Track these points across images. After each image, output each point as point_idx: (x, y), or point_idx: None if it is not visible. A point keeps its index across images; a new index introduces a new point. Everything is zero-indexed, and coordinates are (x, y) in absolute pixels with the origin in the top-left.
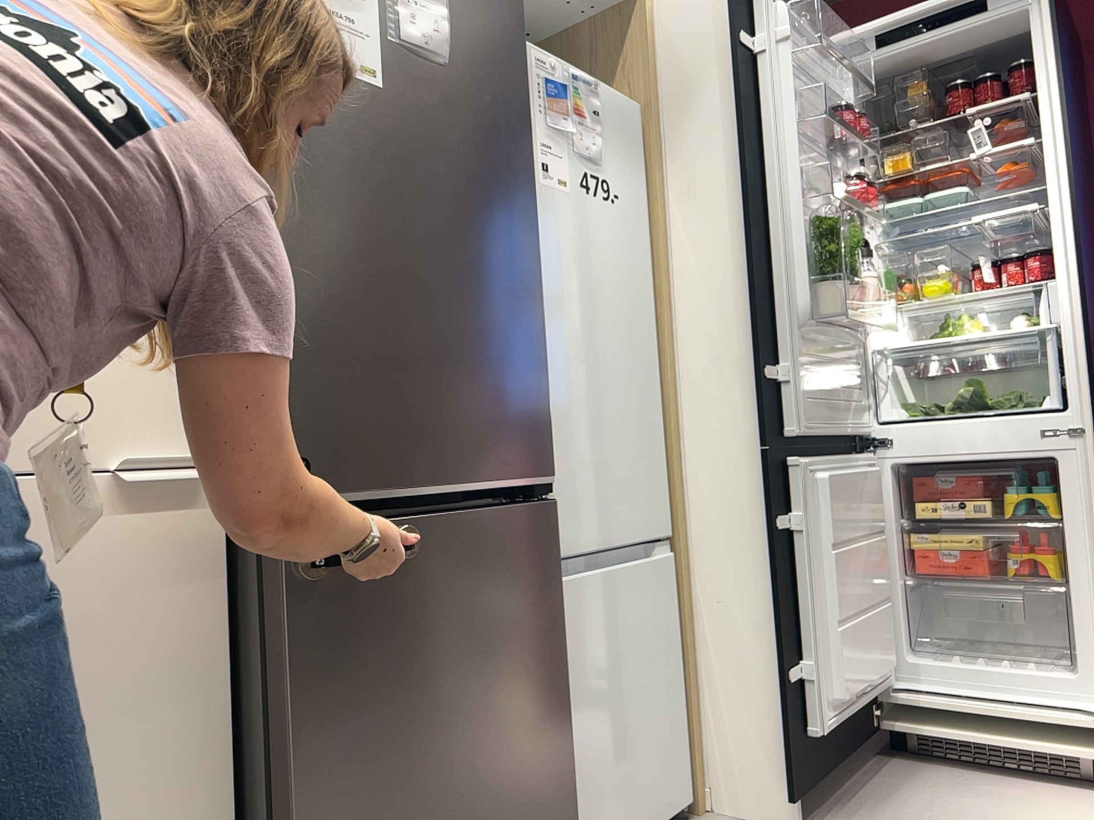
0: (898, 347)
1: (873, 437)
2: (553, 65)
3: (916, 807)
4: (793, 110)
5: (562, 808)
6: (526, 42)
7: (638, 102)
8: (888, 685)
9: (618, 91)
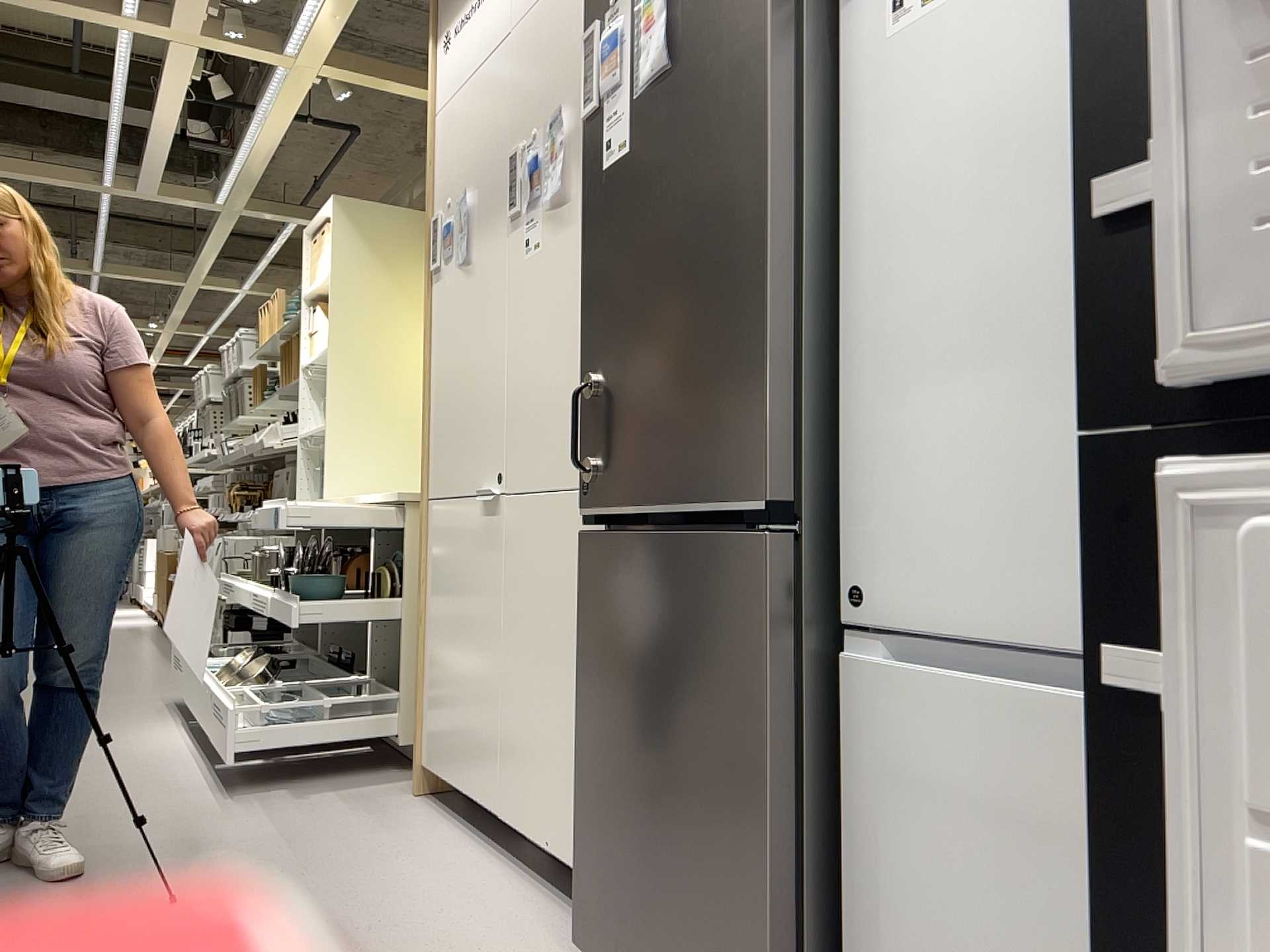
0: None
1: None
2: None
3: None
4: None
5: (770, 947)
6: None
7: None
8: None
9: None
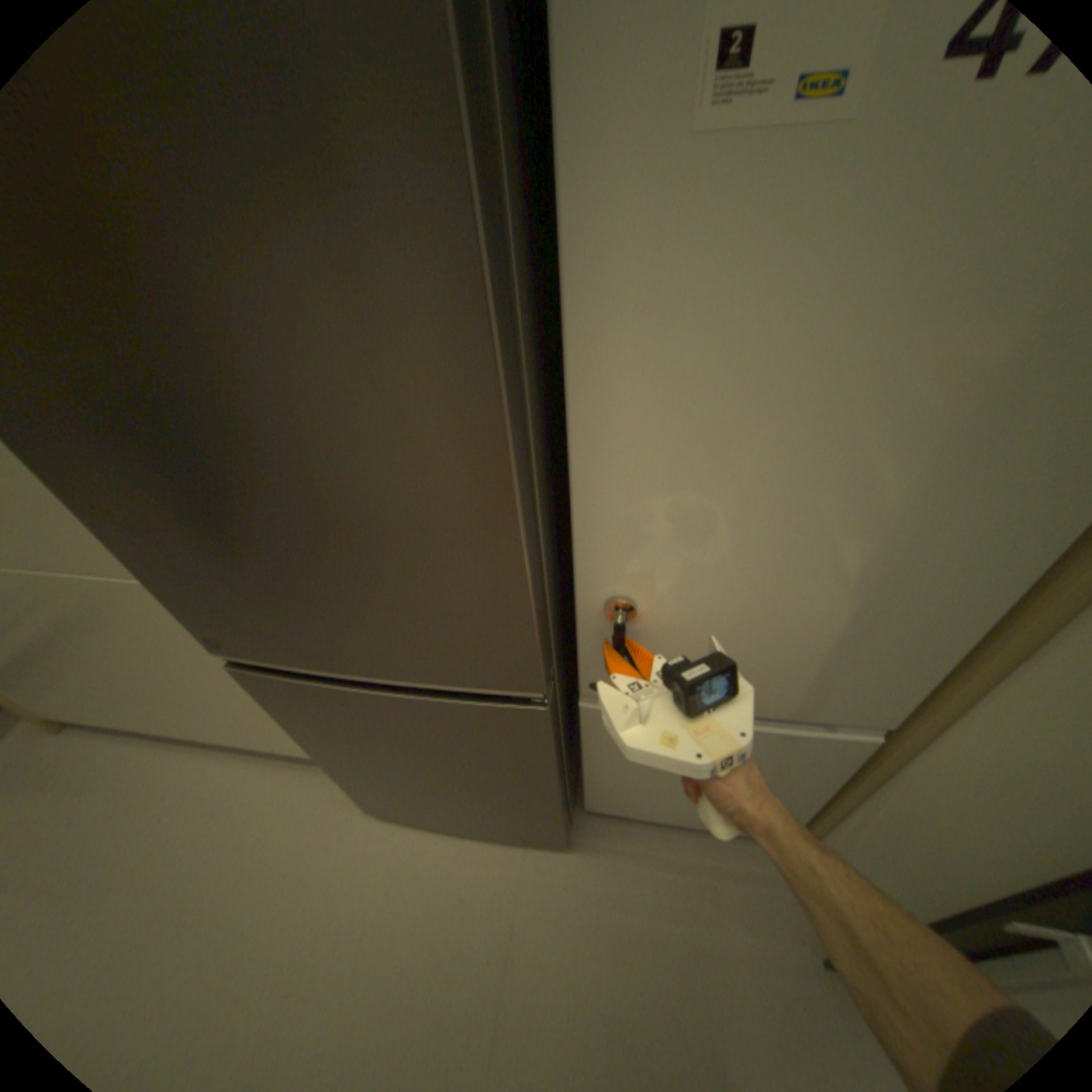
0: None
1: None
2: None
3: None
4: None
5: (552, 813)
6: None
7: None
8: None
9: None
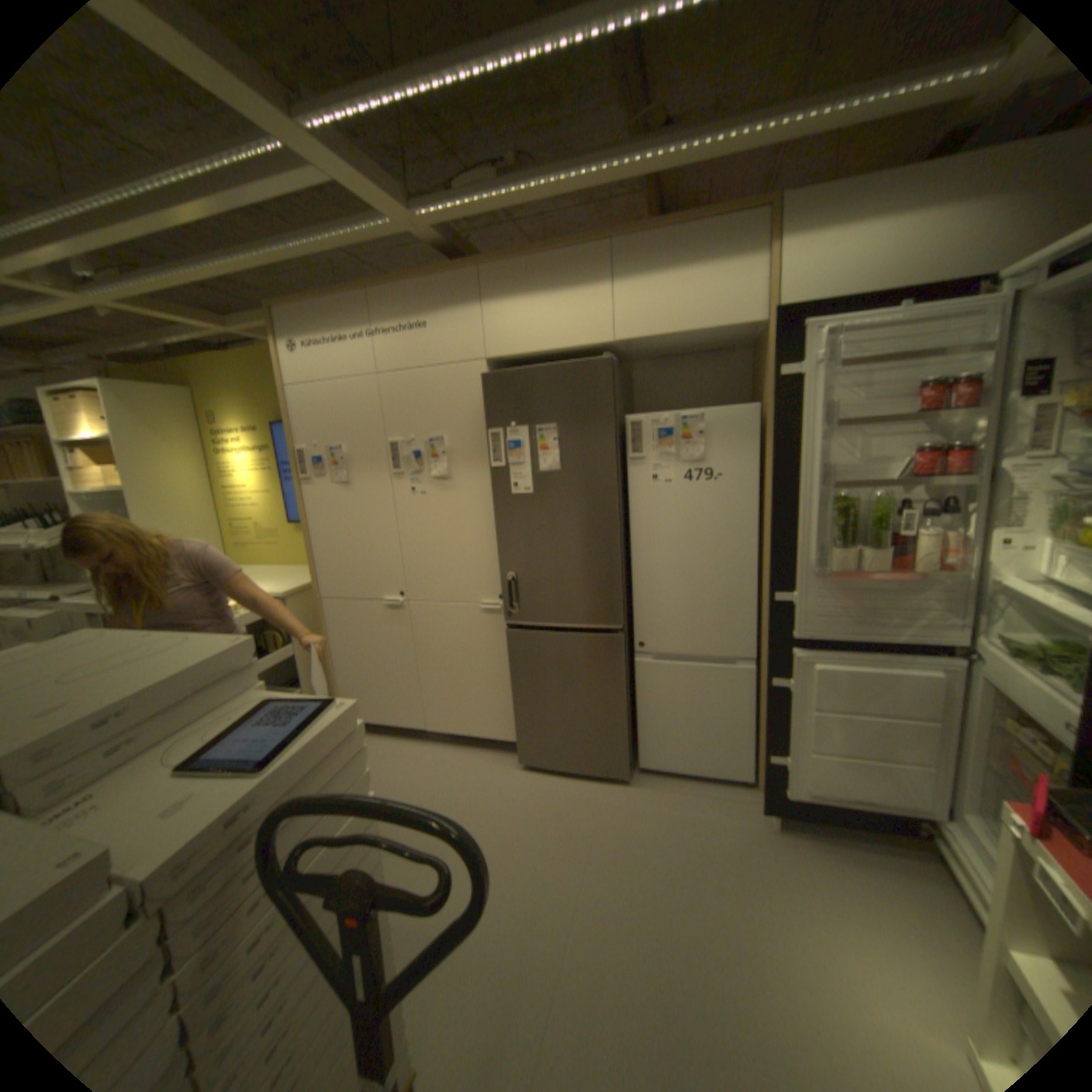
0: (1010, 586)
1: (975, 650)
2: (665, 419)
3: (861, 882)
4: (821, 419)
5: (623, 740)
6: (645, 415)
7: (767, 397)
8: (924, 818)
9: (731, 407)
